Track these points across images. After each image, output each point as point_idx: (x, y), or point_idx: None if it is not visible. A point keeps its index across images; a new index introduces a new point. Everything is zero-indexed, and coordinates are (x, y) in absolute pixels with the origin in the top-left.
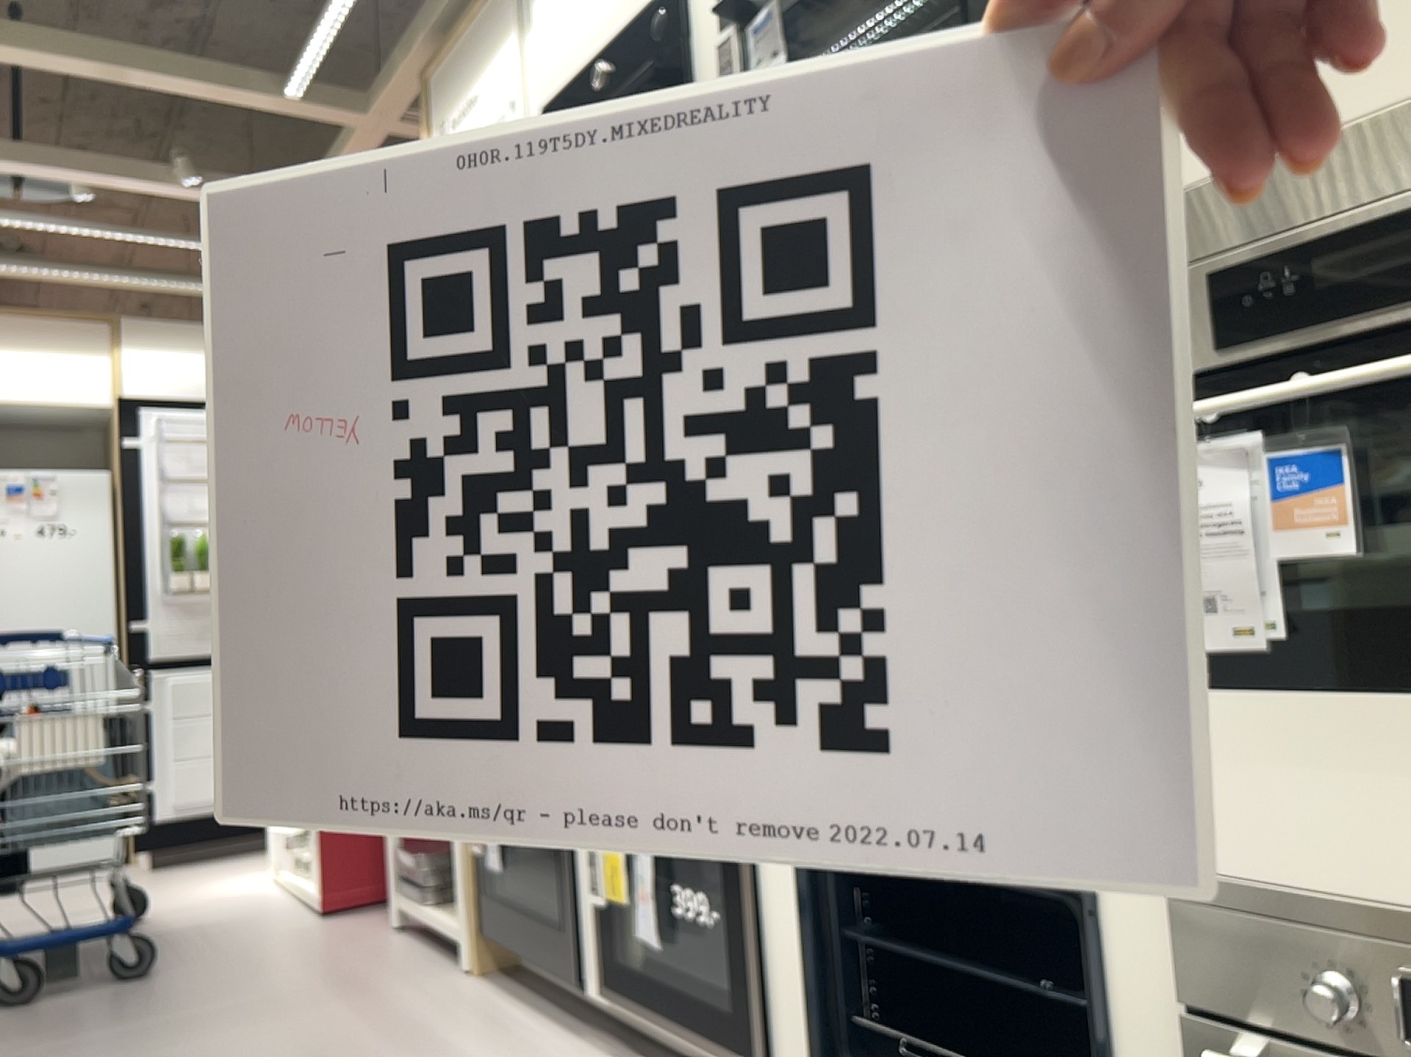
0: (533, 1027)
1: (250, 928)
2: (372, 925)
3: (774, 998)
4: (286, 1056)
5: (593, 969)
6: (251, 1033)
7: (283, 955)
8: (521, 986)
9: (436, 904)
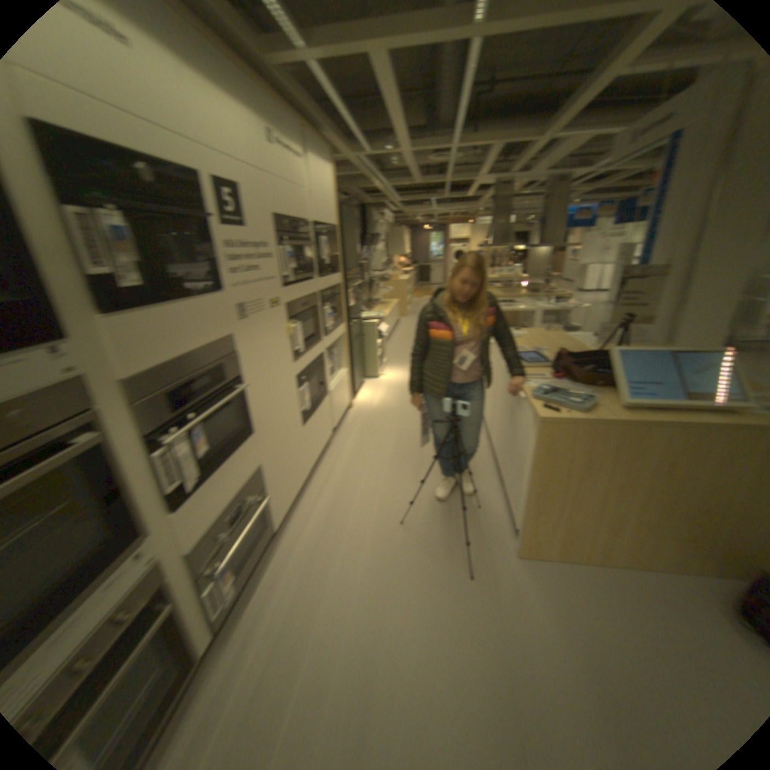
0: None
1: None
2: None
3: None
4: None
5: None
6: None
7: None
8: None
9: None
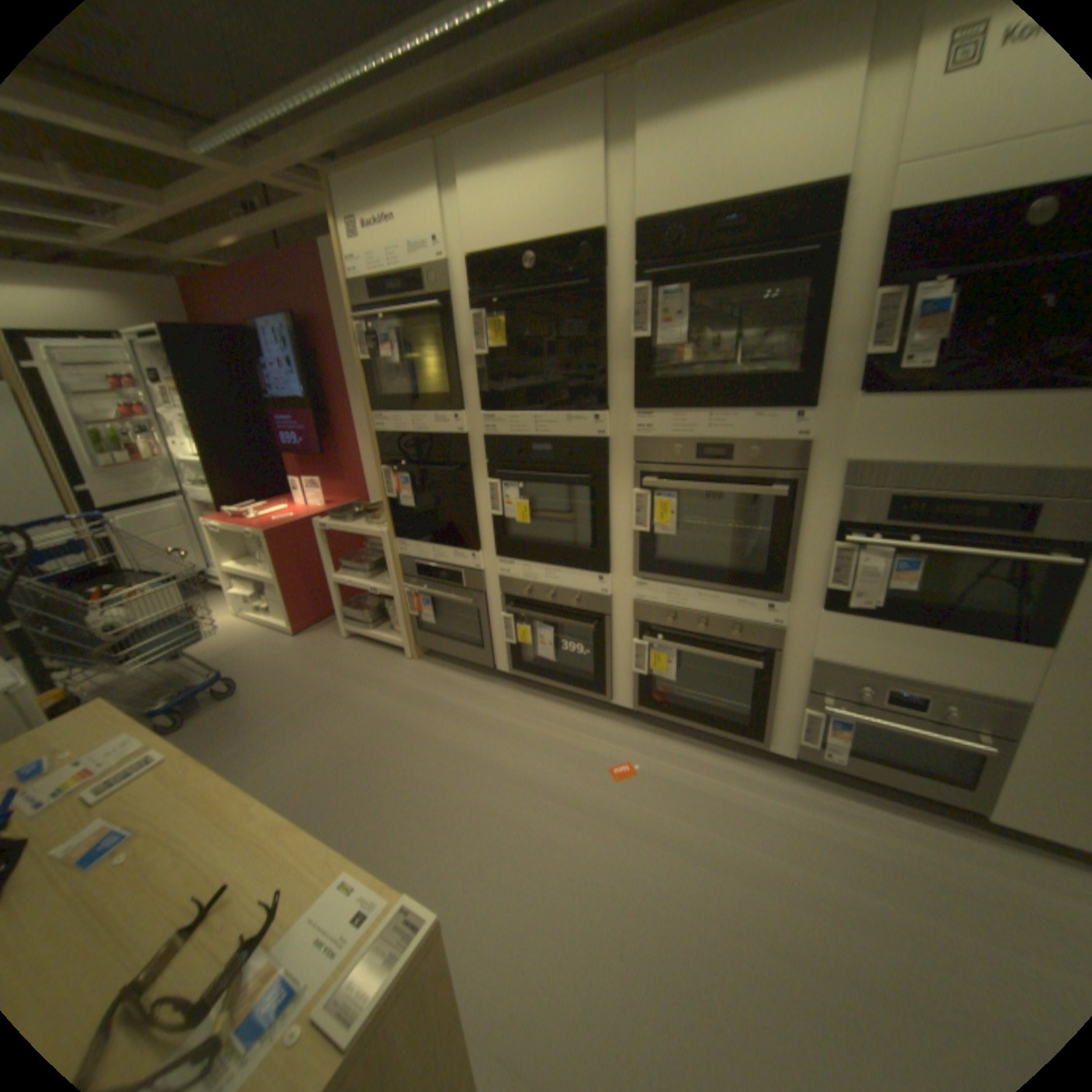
0: (469, 684)
1: (259, 652)
2: (329, 639)
3: (615, 678)
4: (370, 725)
5: (502, 663)
6: (337, 716)
7: (300, 667)
8: (442, 663)
9: (374, 631)
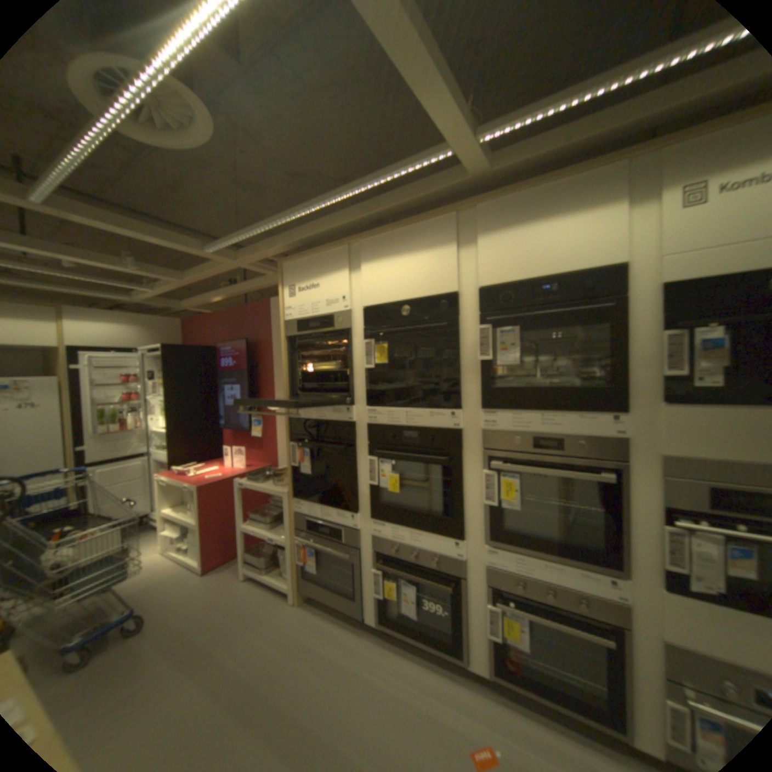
0: (338, 636)
1: (169, 590)
2: (227, 581)
3: (470, 642)
4: (246, 676)
5: (369, 617)
6: (219, 663)
7: (199, 607)
8: (317, 611)
9: (264, 576)
